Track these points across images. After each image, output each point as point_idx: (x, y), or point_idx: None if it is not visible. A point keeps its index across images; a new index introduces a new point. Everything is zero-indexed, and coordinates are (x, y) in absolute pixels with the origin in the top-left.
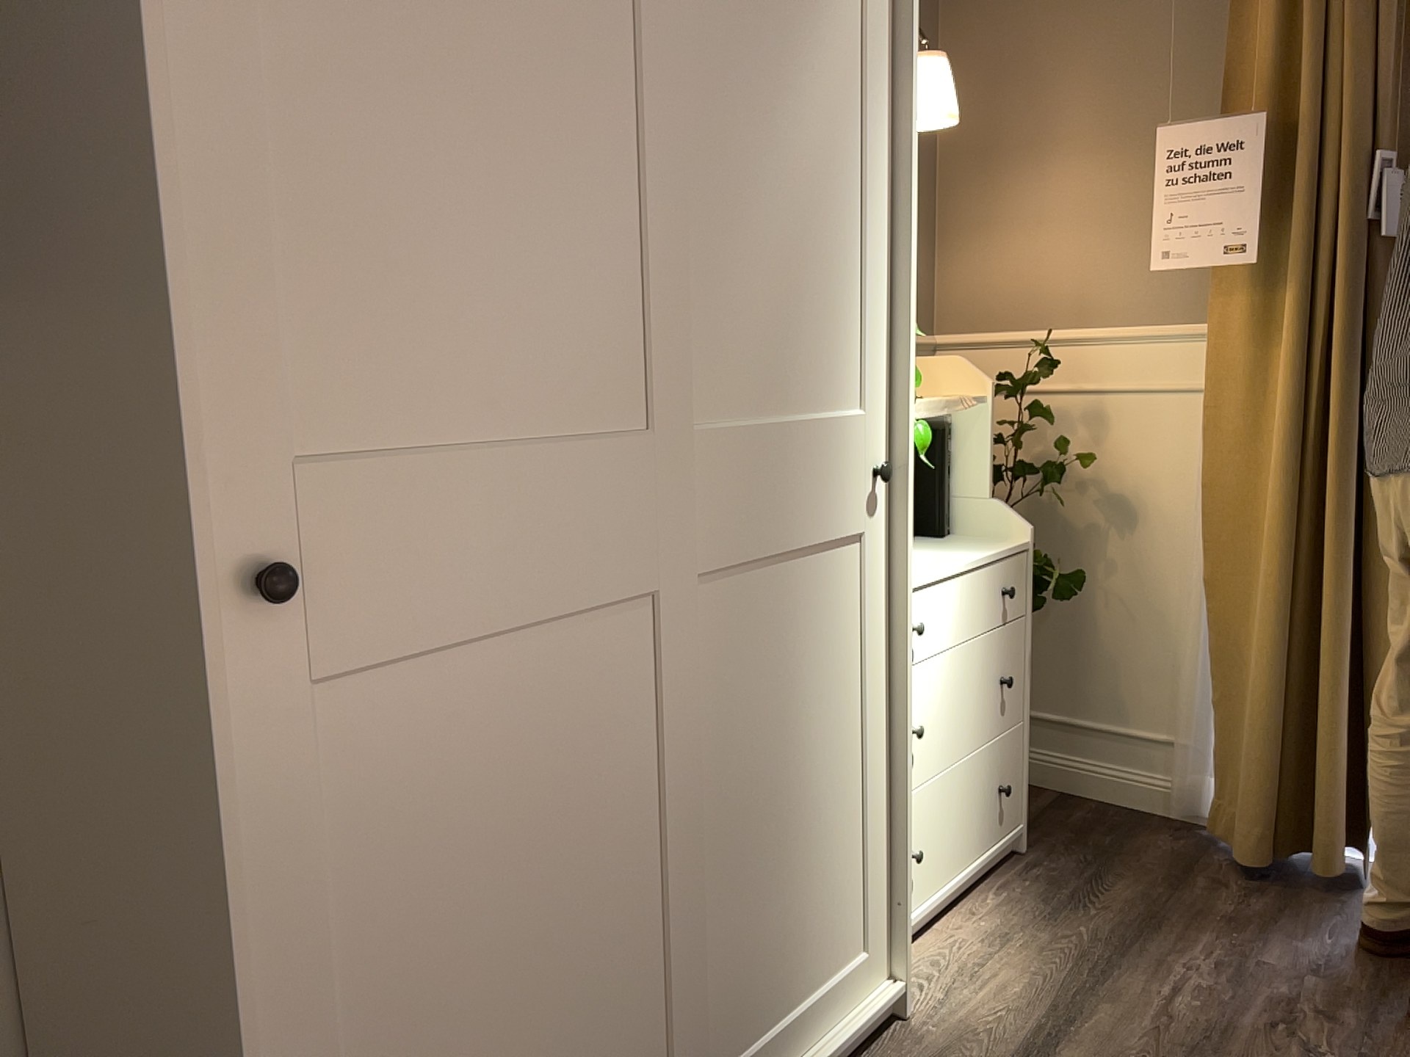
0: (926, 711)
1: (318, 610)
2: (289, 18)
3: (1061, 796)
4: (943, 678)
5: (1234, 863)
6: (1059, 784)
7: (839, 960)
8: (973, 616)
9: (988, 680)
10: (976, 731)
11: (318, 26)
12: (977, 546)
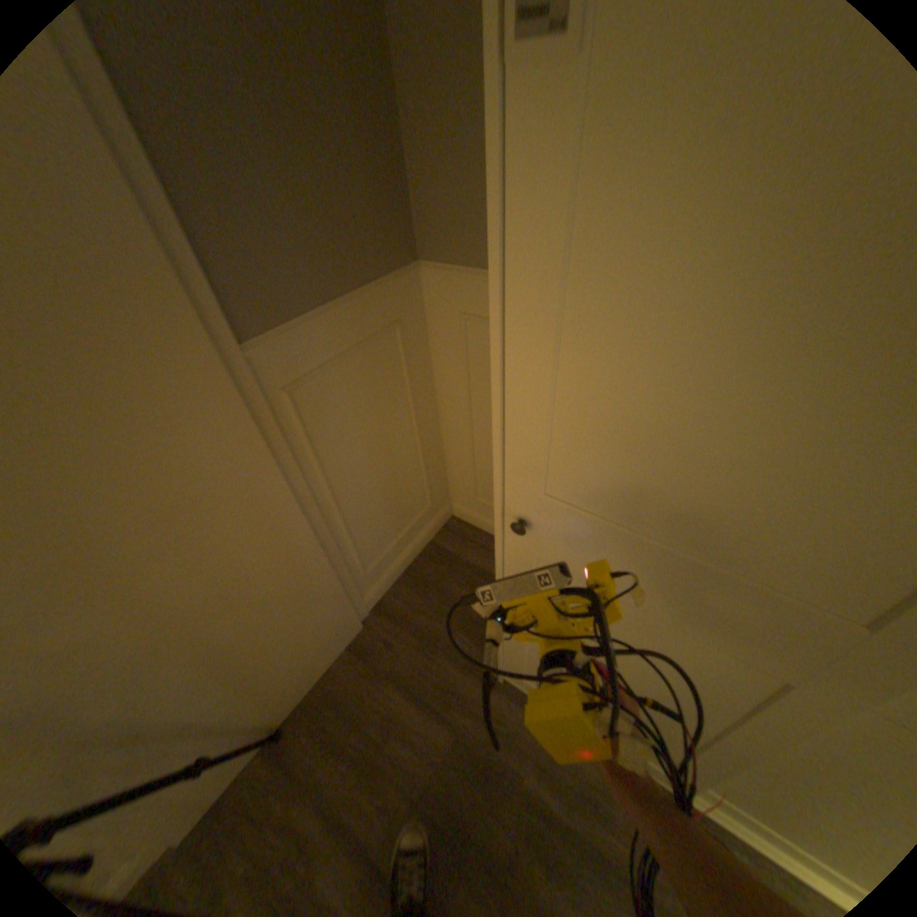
0: None
1: (542, 542)
2: (586, 286)
3: None
4: None
5: None
6: None
7: None
8: None
9: None
10: None
11: (608, 290)
12: None
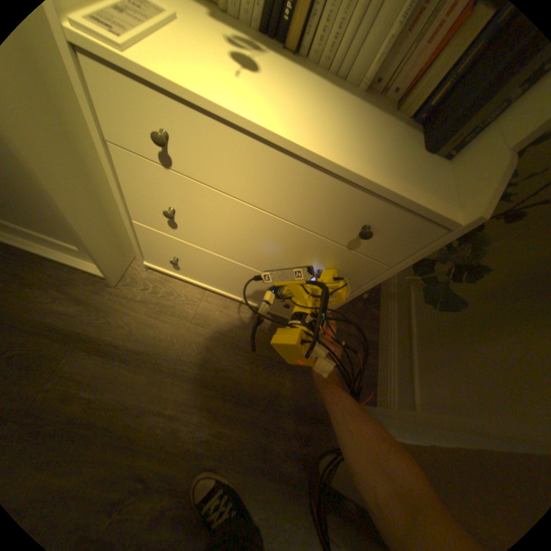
0: (192, 210)
1: None
2: None
3: (374, 341)
4: (221, 208)
5: (337, 447)
6: (381, 339)
7: (48, 234)
8: (290, 201)
9: (295, 254)
10: (266, 264)
11: None
12: (403, 168)
